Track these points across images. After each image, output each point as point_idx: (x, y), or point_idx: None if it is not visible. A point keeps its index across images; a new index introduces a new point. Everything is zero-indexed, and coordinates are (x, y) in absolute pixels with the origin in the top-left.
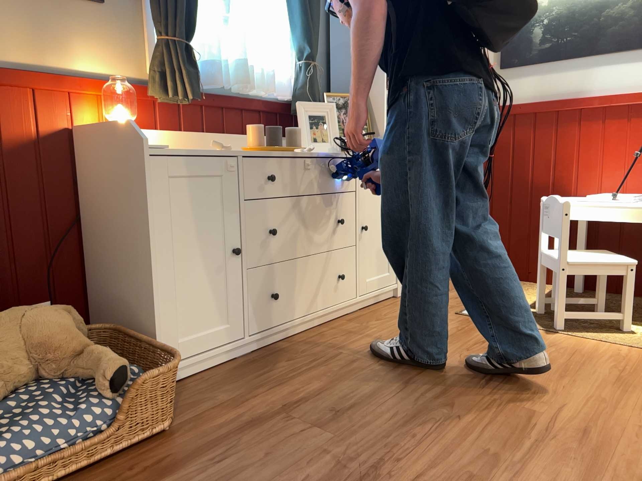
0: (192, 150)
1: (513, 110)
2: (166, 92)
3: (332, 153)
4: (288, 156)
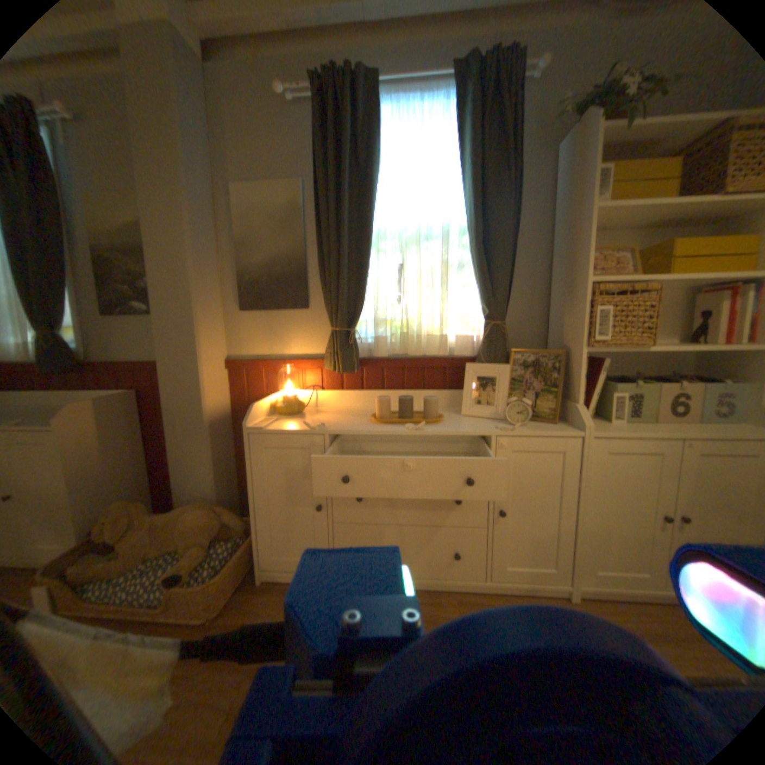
0: (296, 426)
1: None
2: (336, 366)
3: (459, 429)
4: (386, 434)
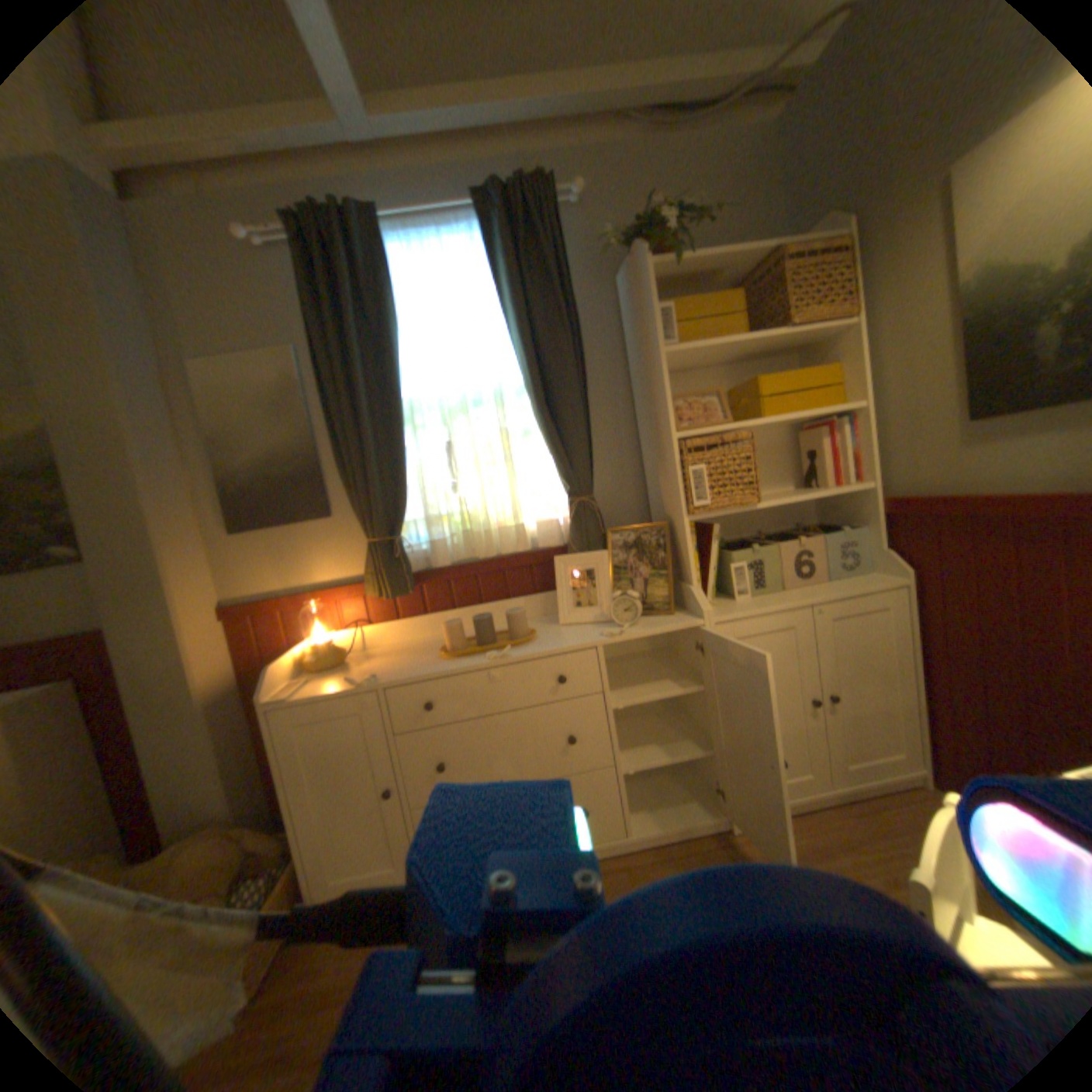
0: (334, 687)
1: (1008, 506)
2: (381, 590)
3: (555, 645)
4: (462, 672)
